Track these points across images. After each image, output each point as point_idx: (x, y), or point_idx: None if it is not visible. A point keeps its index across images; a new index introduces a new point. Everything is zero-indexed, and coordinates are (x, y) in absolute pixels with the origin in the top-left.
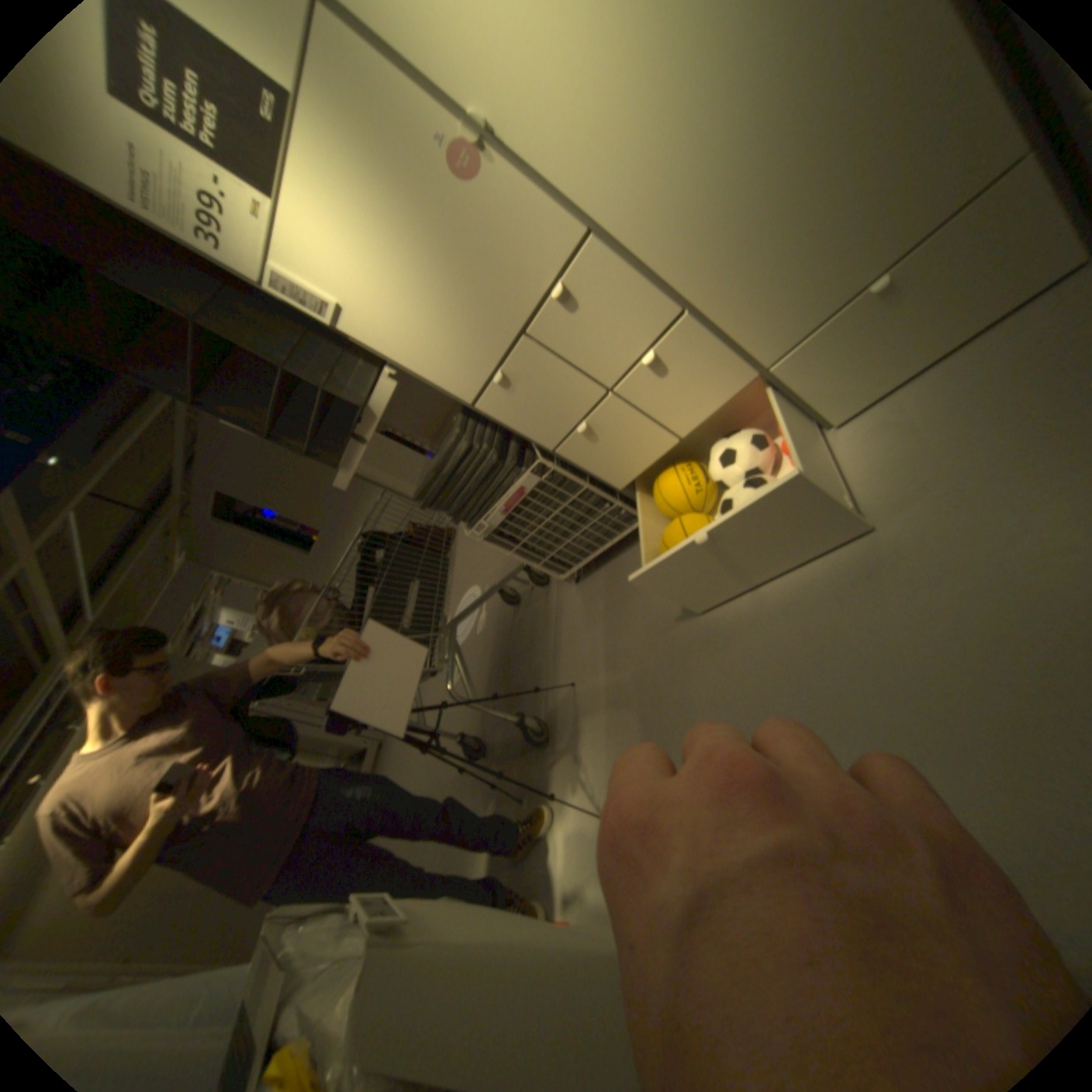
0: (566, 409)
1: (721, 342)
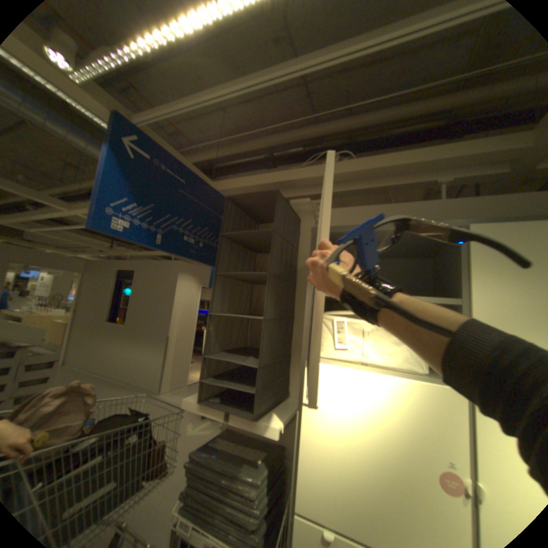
0: None
1: None
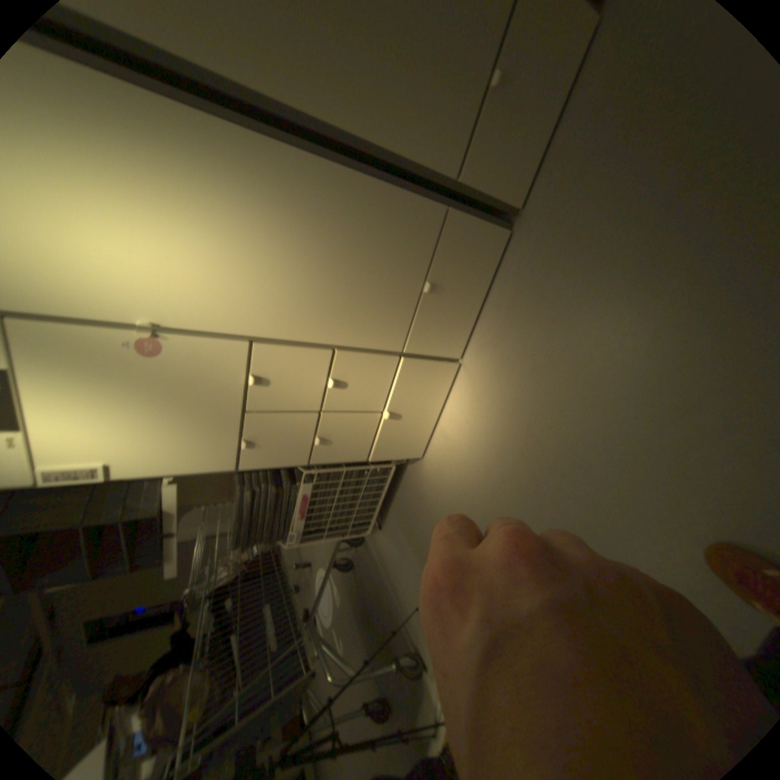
0: (302, 436)
1: (367, 353)
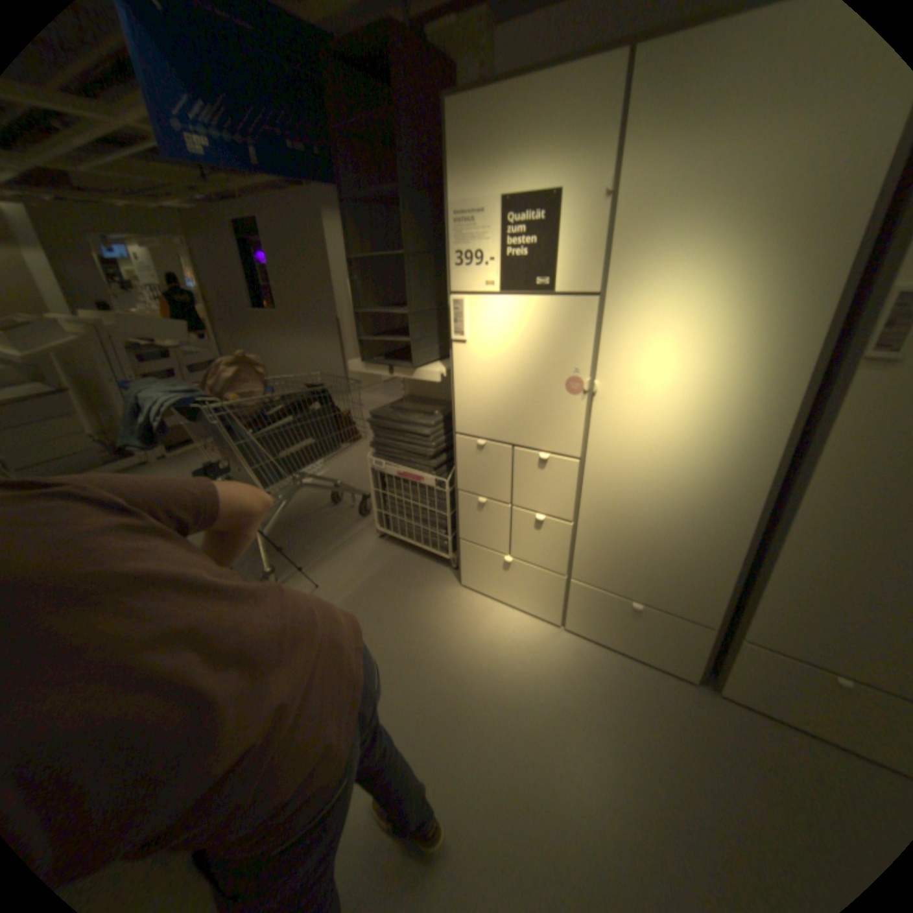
0: (486, 485)
1: (568, 547)
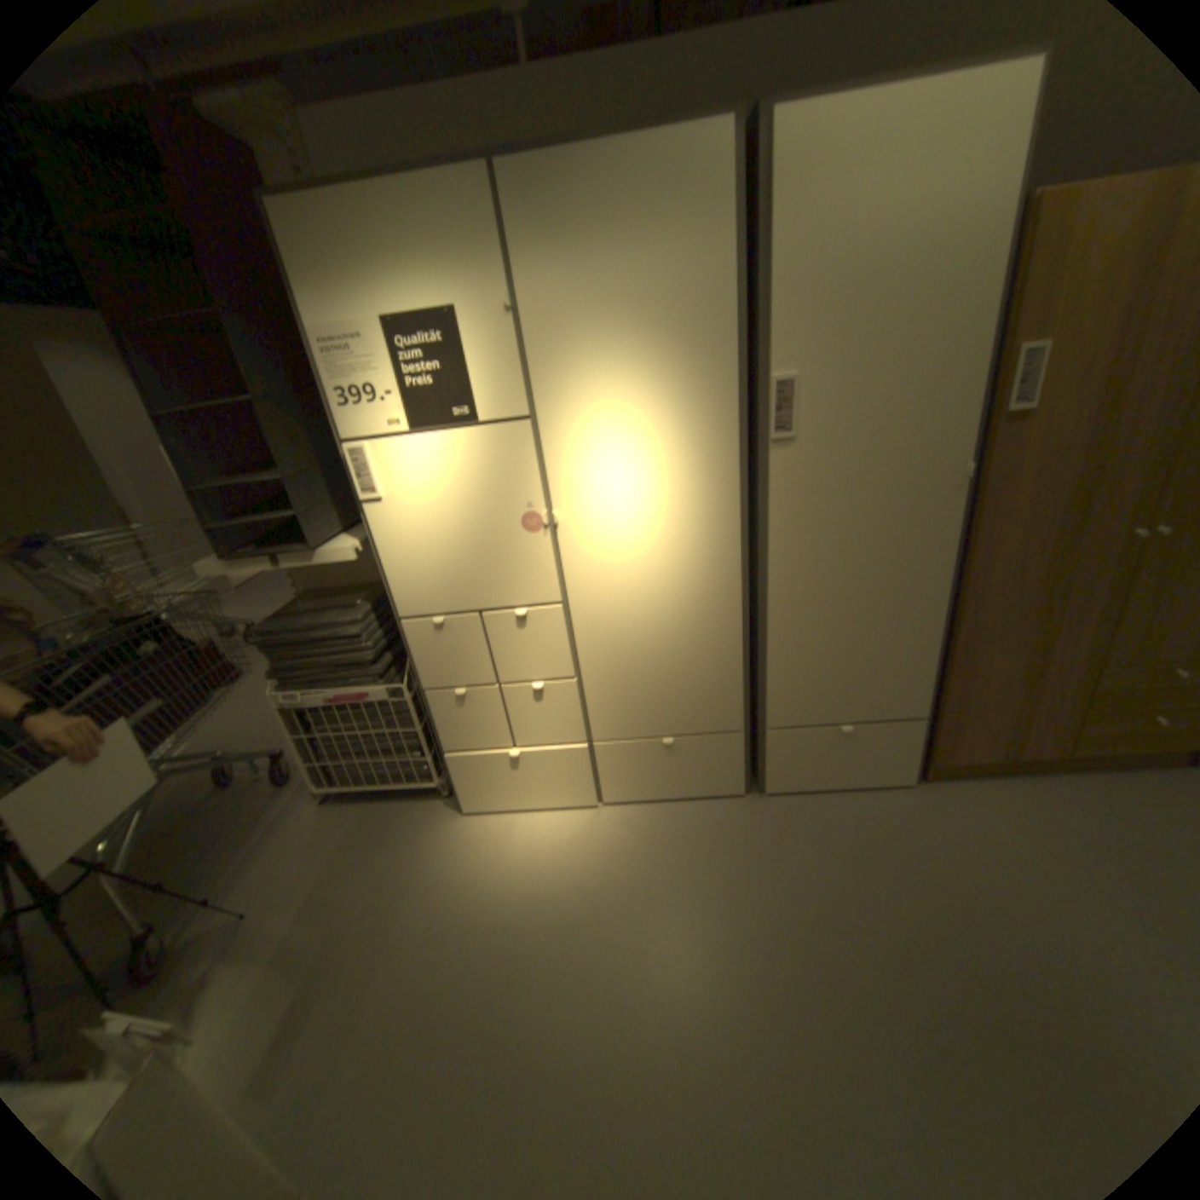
0: (461, 672)
1: (579, 708)
